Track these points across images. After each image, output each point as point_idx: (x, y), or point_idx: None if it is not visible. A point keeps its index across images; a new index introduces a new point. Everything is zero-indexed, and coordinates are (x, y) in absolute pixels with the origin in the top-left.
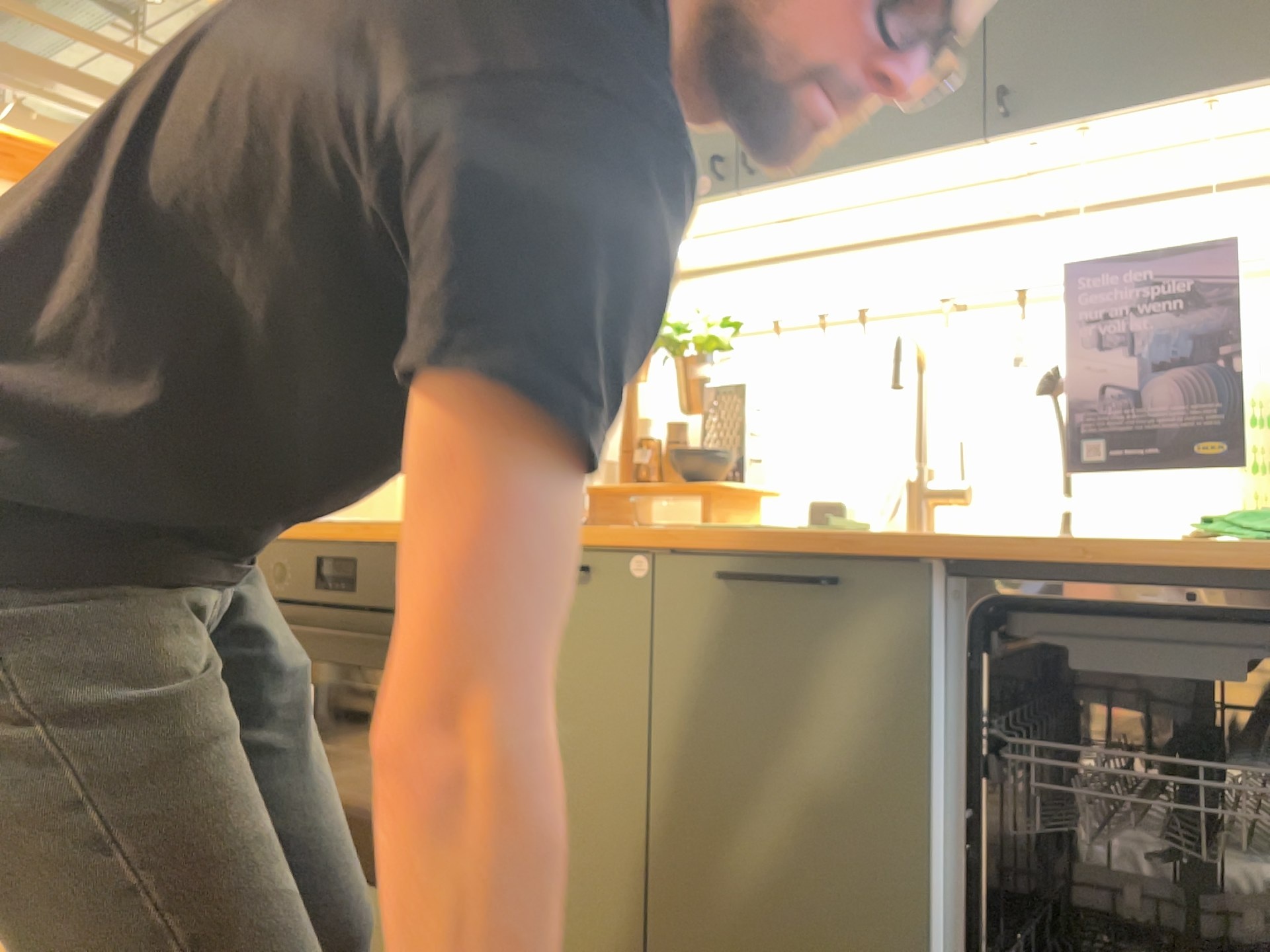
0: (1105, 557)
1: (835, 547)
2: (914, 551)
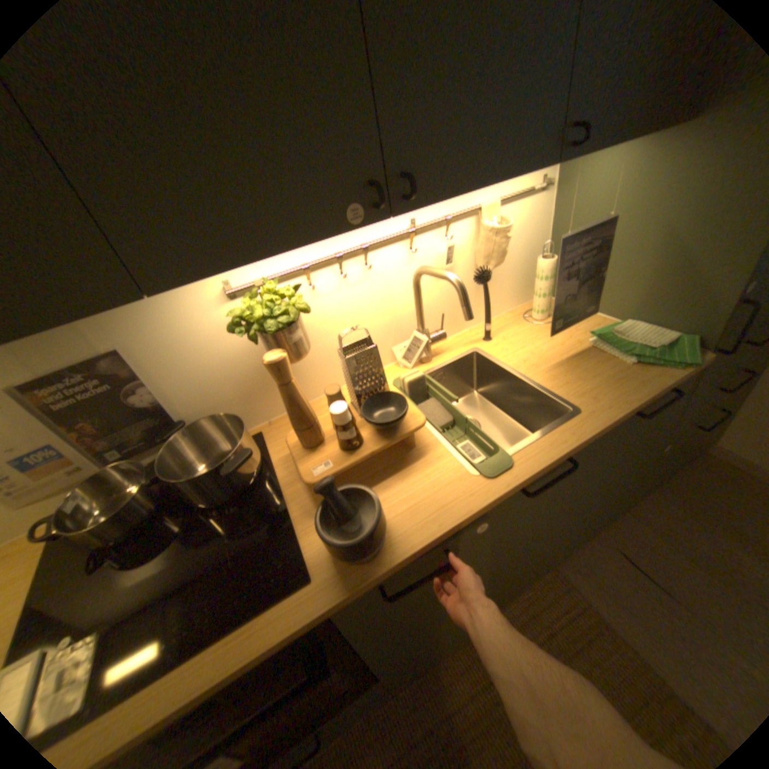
0: (656, 398)
1: (575, 450)
2: (604, 432)
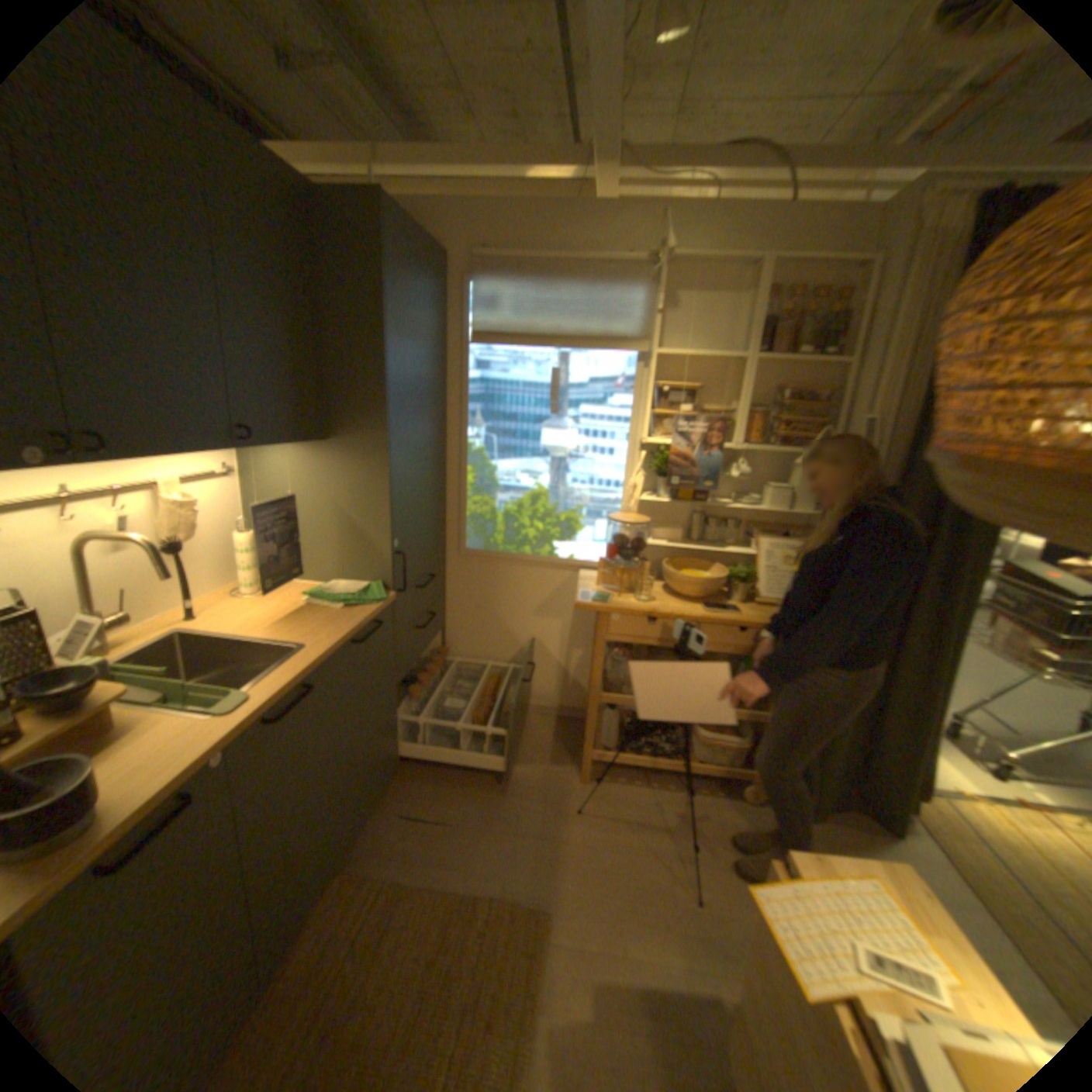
0: (362, 626)
1: (306, 673)
2: (327, 656)
